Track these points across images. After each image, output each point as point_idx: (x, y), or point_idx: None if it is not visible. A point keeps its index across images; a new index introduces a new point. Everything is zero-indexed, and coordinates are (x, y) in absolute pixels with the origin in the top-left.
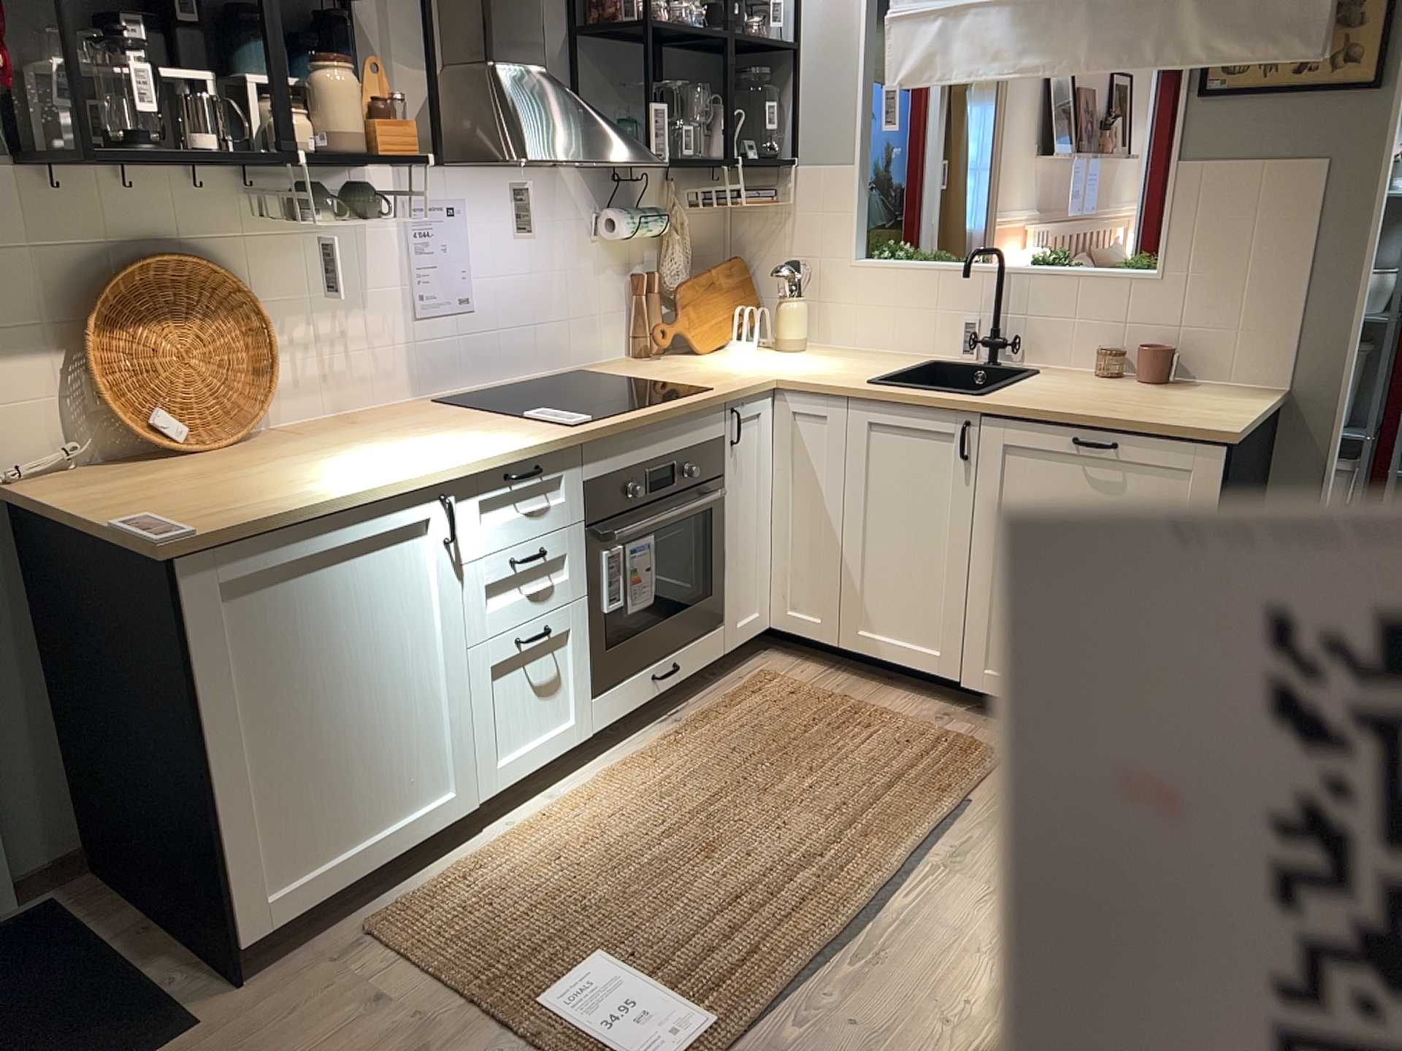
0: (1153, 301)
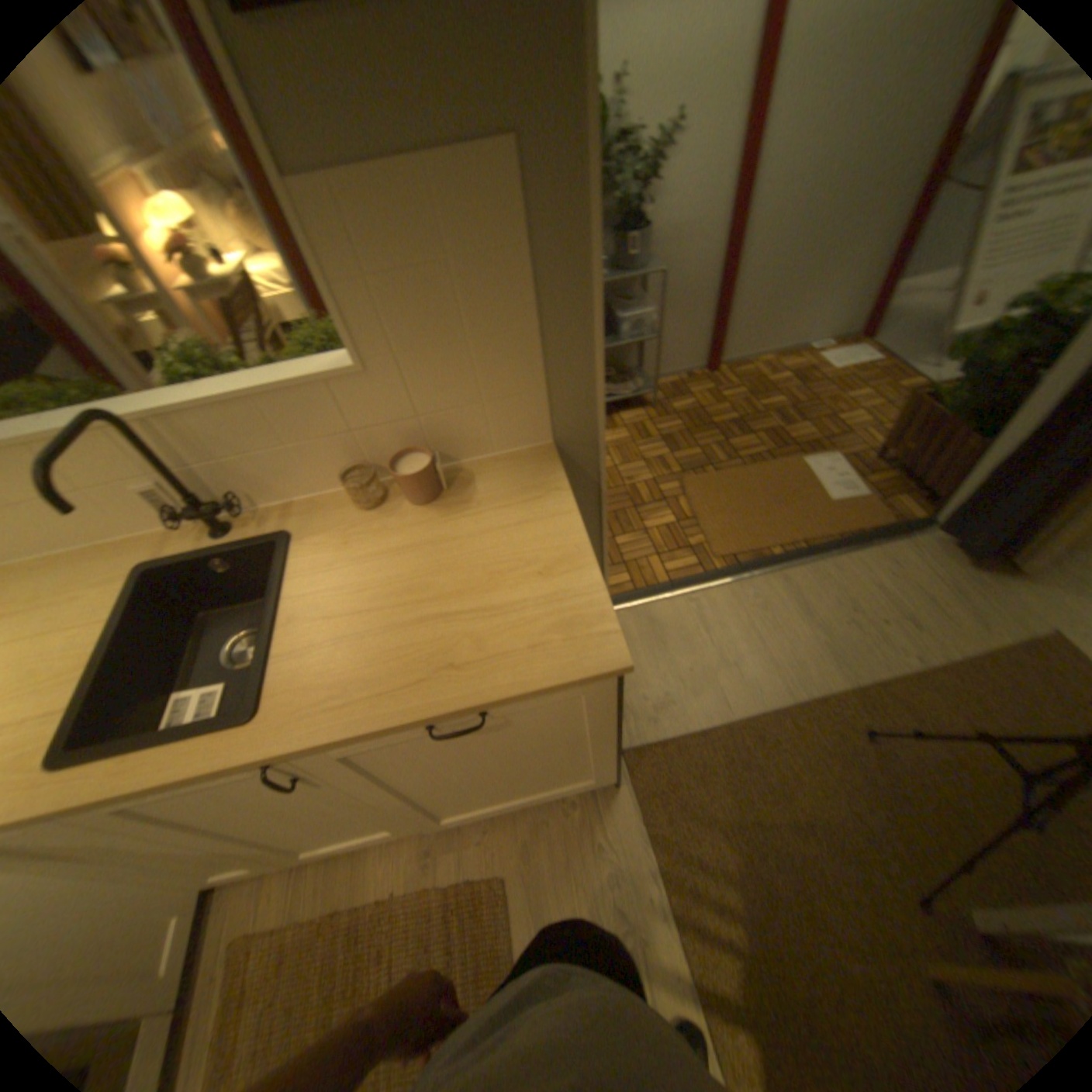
0: (366, 403)
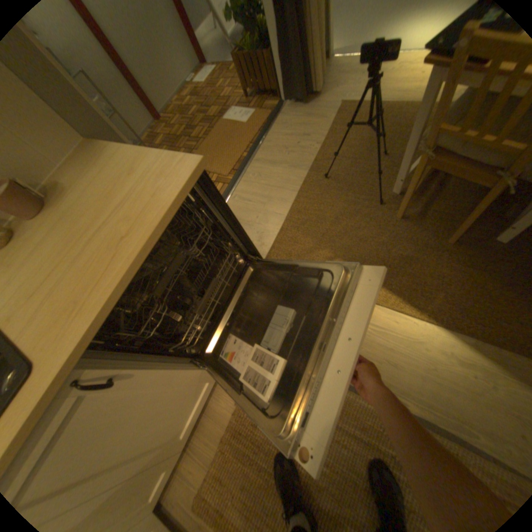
0: None
